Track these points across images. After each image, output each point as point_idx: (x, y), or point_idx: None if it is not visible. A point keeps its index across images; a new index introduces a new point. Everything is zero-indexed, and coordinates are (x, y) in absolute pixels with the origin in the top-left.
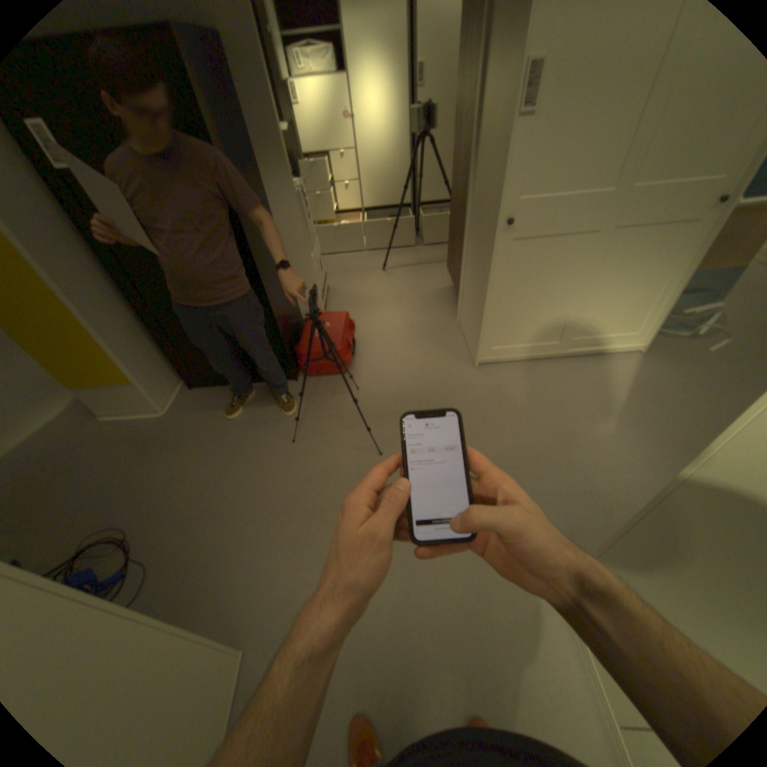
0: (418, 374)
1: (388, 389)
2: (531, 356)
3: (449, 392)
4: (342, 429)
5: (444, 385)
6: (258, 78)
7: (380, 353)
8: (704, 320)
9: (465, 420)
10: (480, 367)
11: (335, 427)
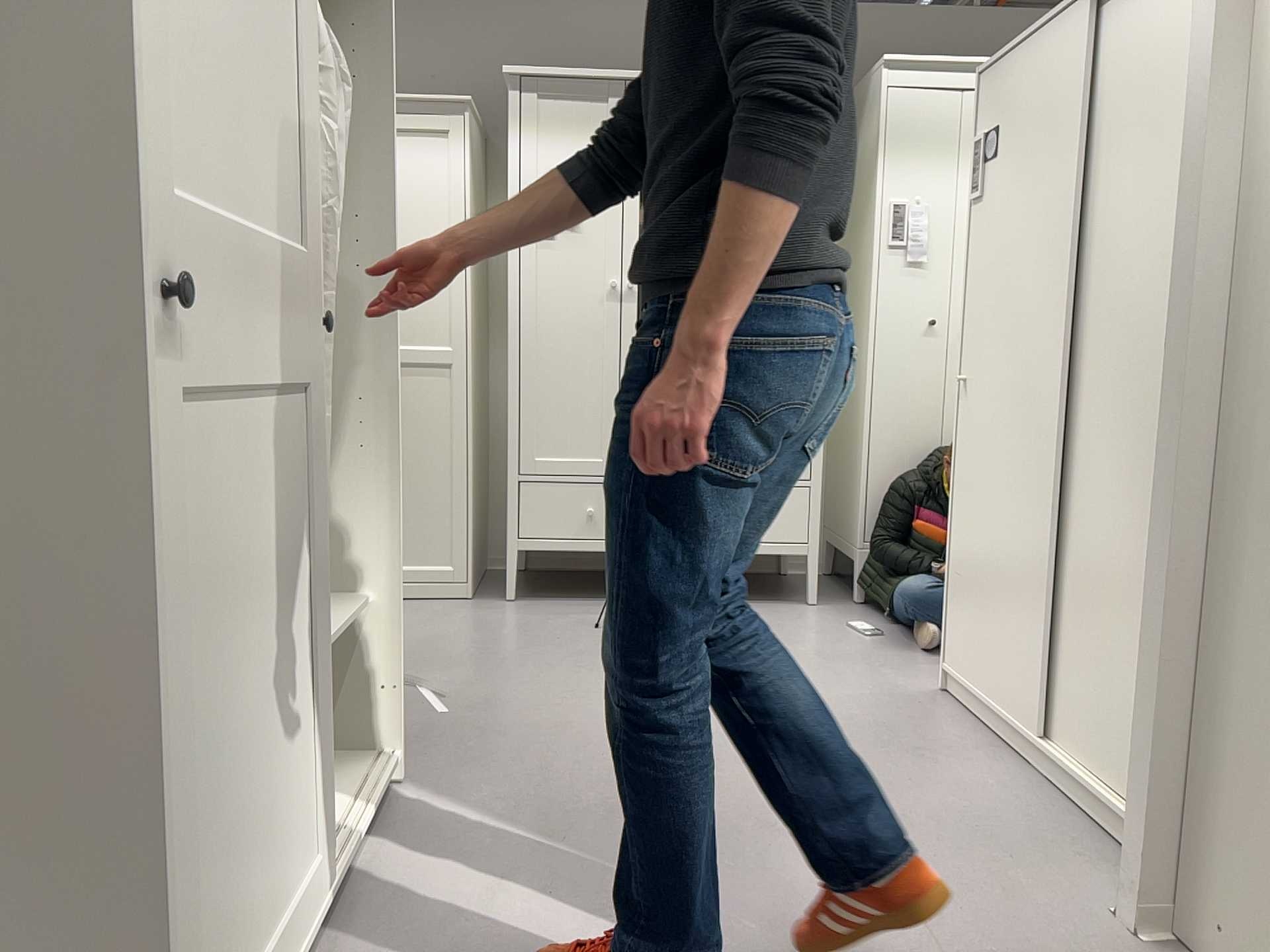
0: None
1: None
2: None
3: None
4: None
5: None
6: None
7: None
8: None
9: None
10: None
11: None
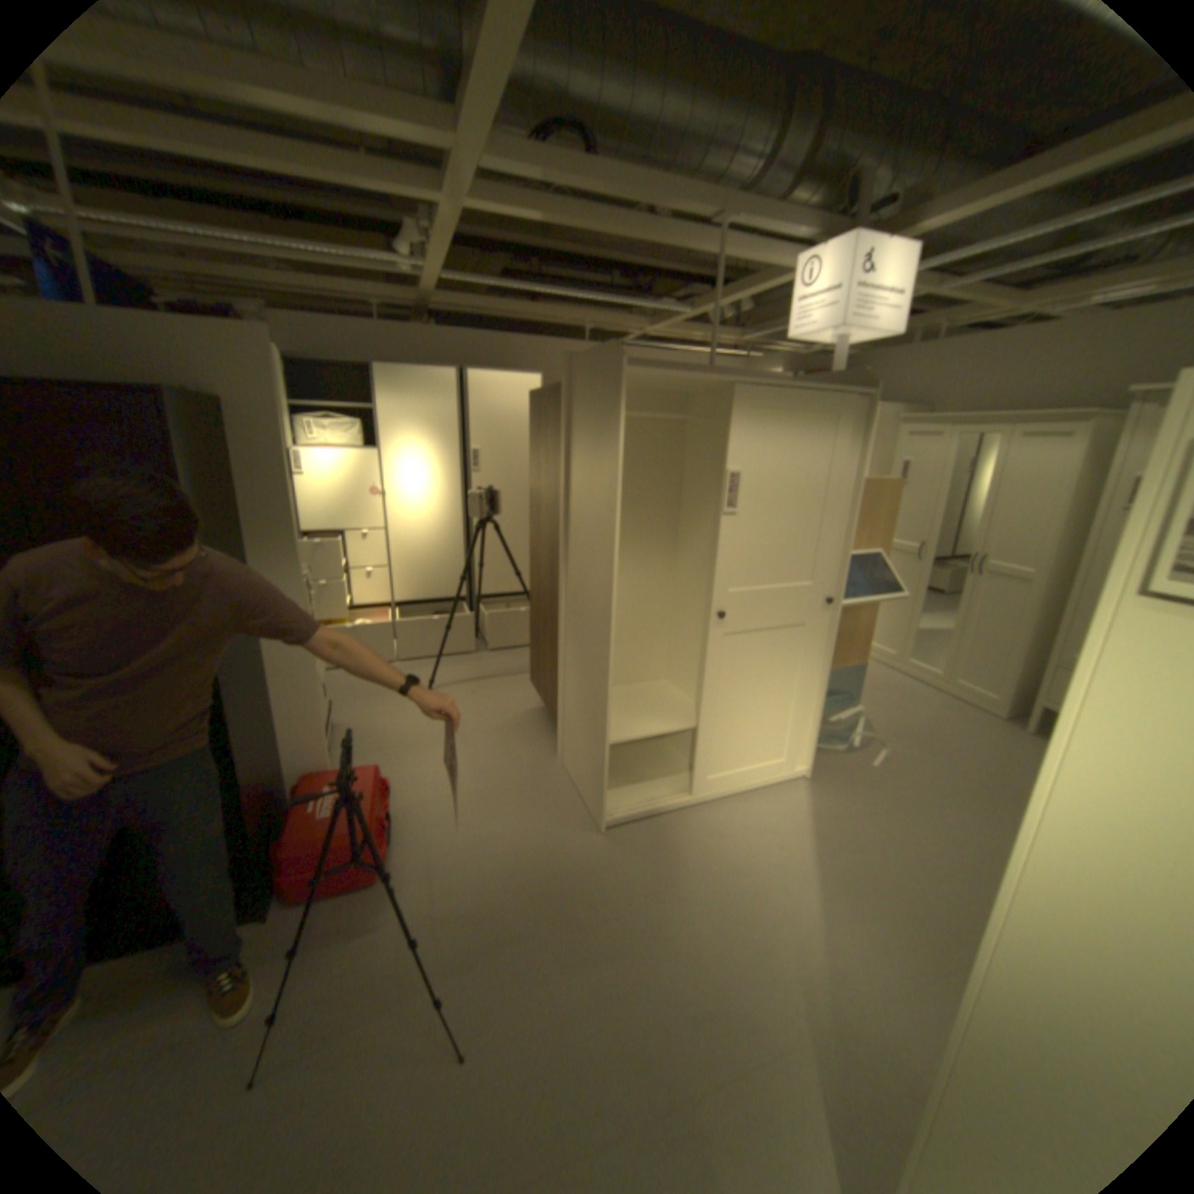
0: (511, 864)
1: (460, 904)
2: (677, 804)
3: (569, 888)
4: (370, 1017)
5: (558, 877)
6: (272, 450)
7: (438, 833)
8: (852, 729)
9: (606, 939)
10: (609, 833)
11: (354, 1016)
